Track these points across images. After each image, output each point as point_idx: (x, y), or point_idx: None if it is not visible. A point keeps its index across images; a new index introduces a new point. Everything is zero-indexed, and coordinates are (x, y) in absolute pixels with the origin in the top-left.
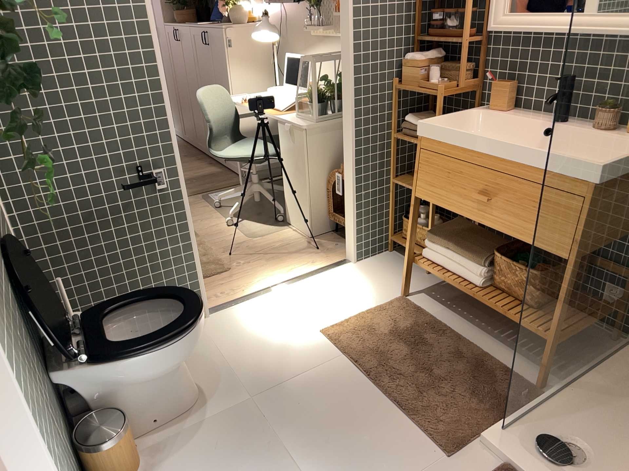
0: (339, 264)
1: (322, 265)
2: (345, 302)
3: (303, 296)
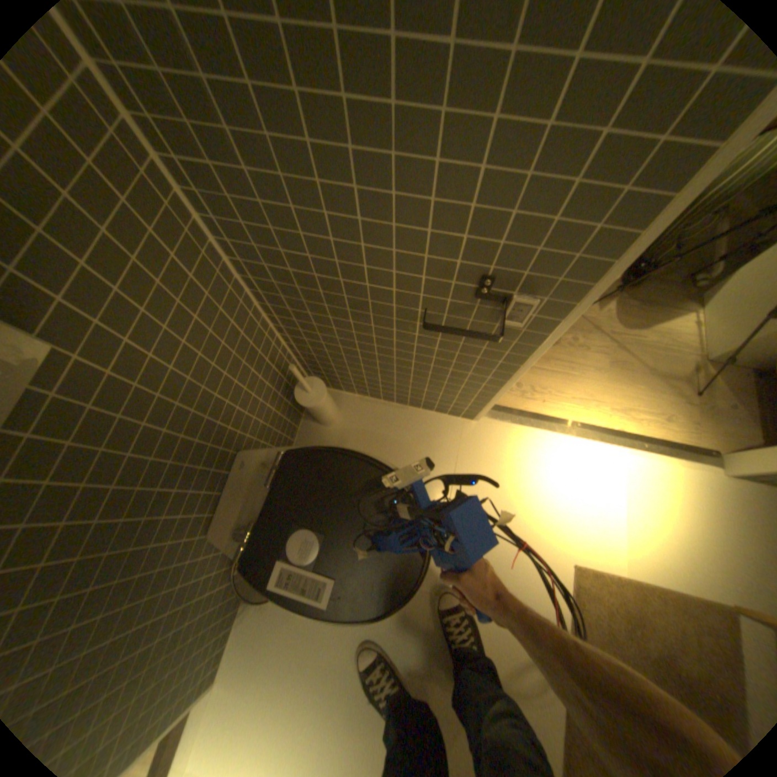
0: (705, 454)
1: (677, 436)
2: (651, 542)
3: (607, 480)
